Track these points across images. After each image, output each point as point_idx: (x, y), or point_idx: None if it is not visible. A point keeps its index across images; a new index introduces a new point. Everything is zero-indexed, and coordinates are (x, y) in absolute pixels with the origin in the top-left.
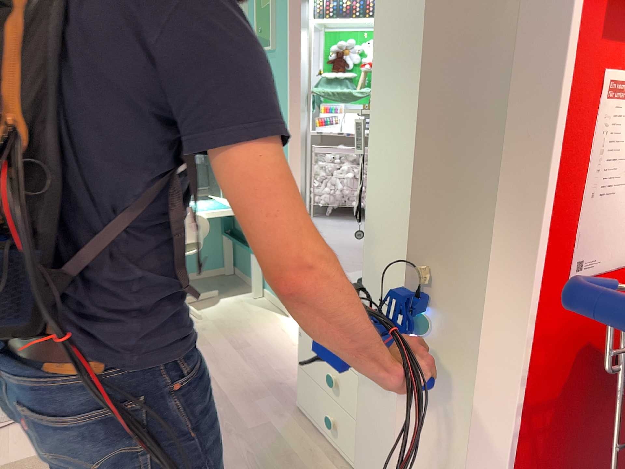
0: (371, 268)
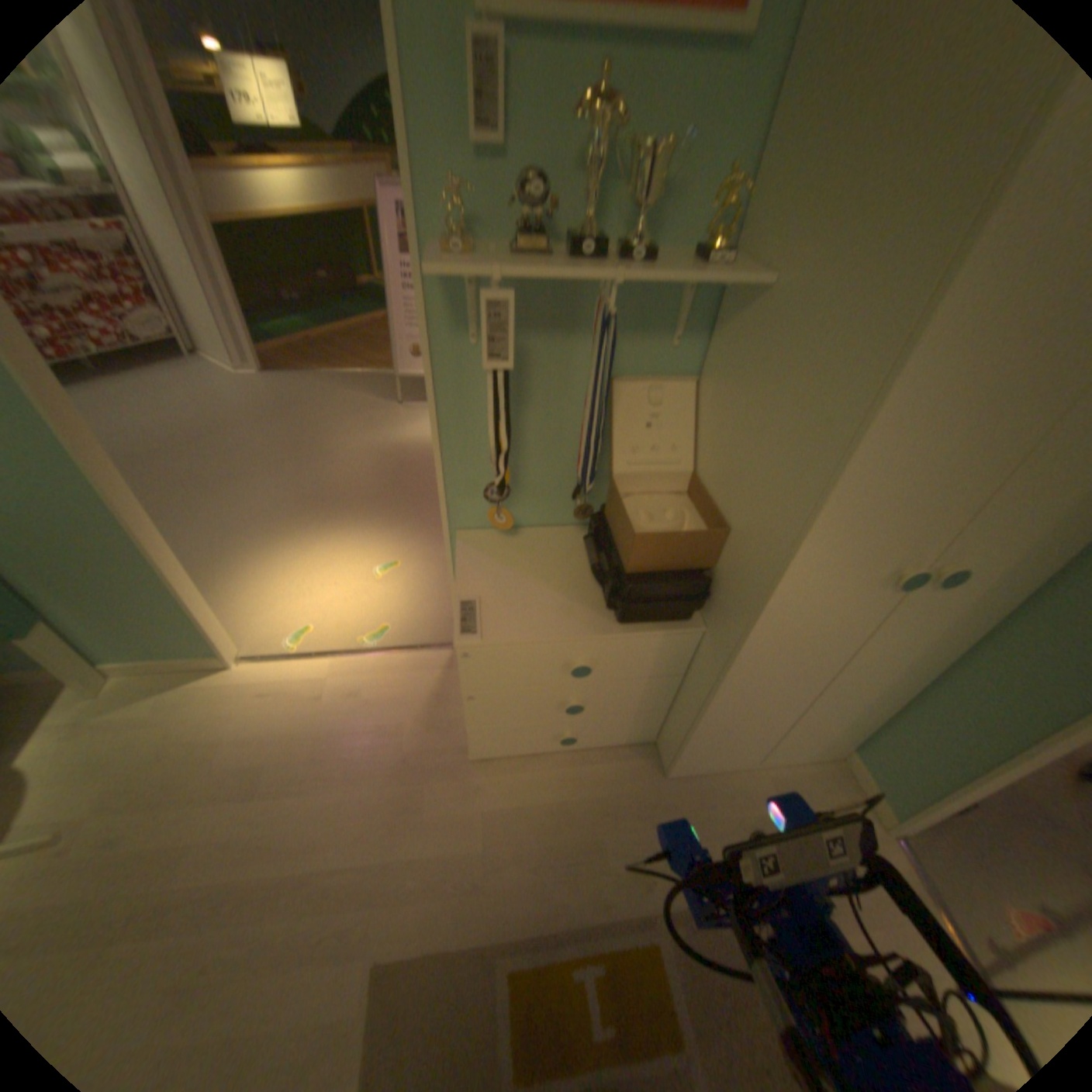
0: (770, 580)
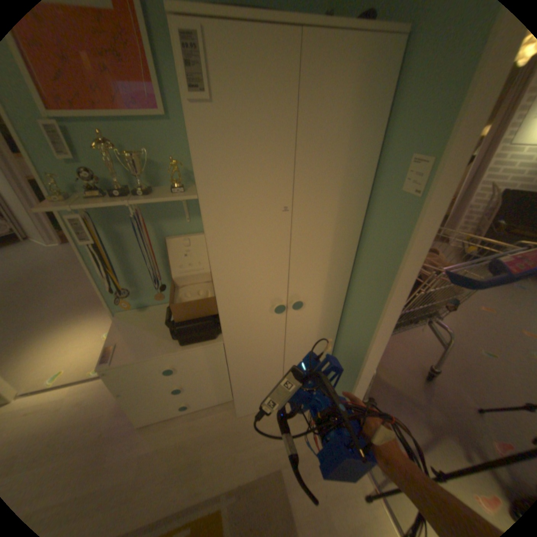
0: (220, 318)
